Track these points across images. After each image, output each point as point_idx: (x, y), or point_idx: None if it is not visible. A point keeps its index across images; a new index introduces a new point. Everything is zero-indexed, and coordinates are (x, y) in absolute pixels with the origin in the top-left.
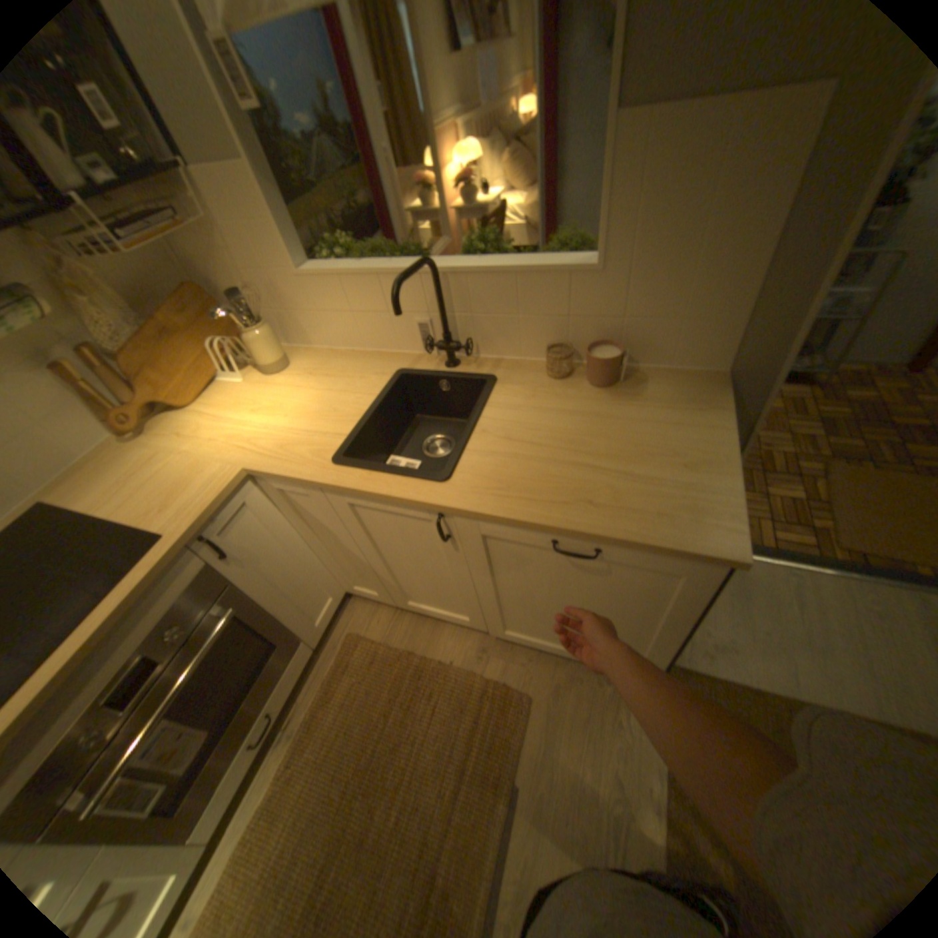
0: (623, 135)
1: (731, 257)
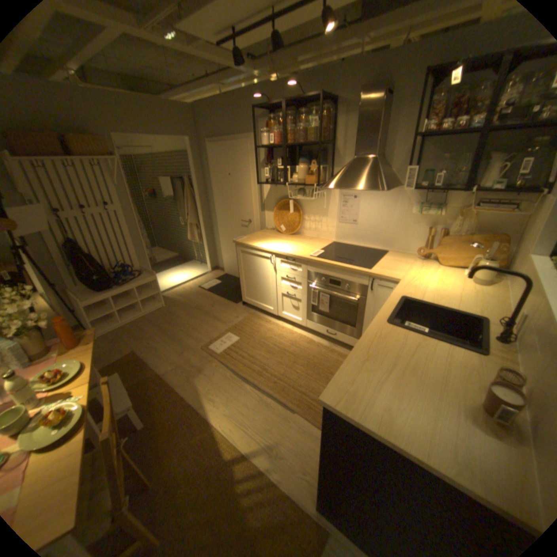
0: None
1: None
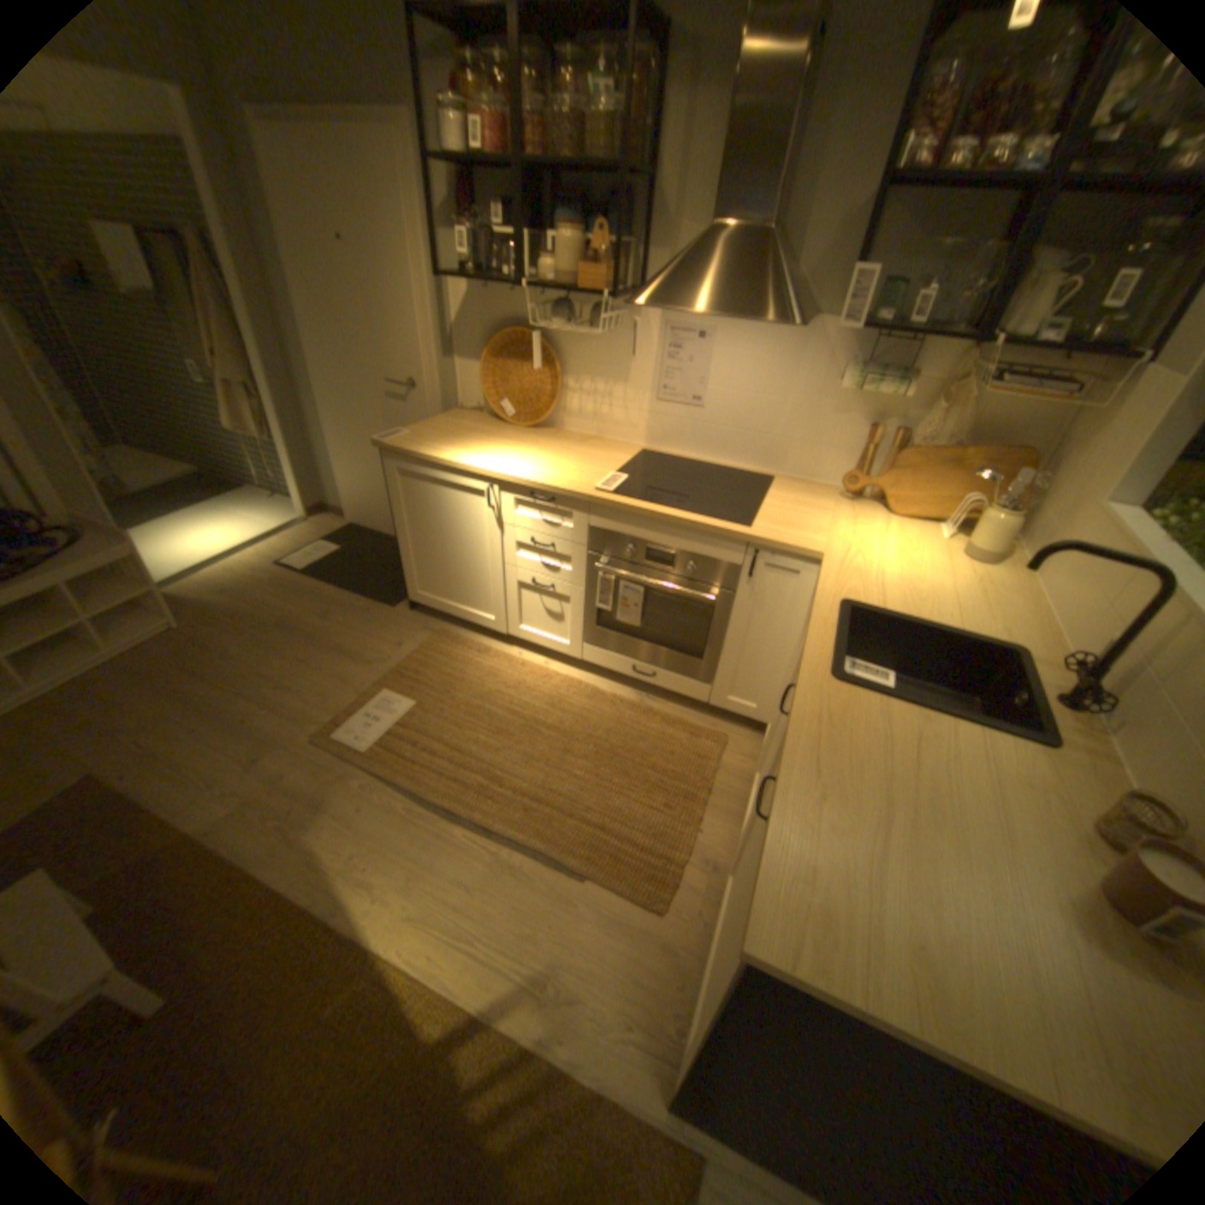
0: None
1: None
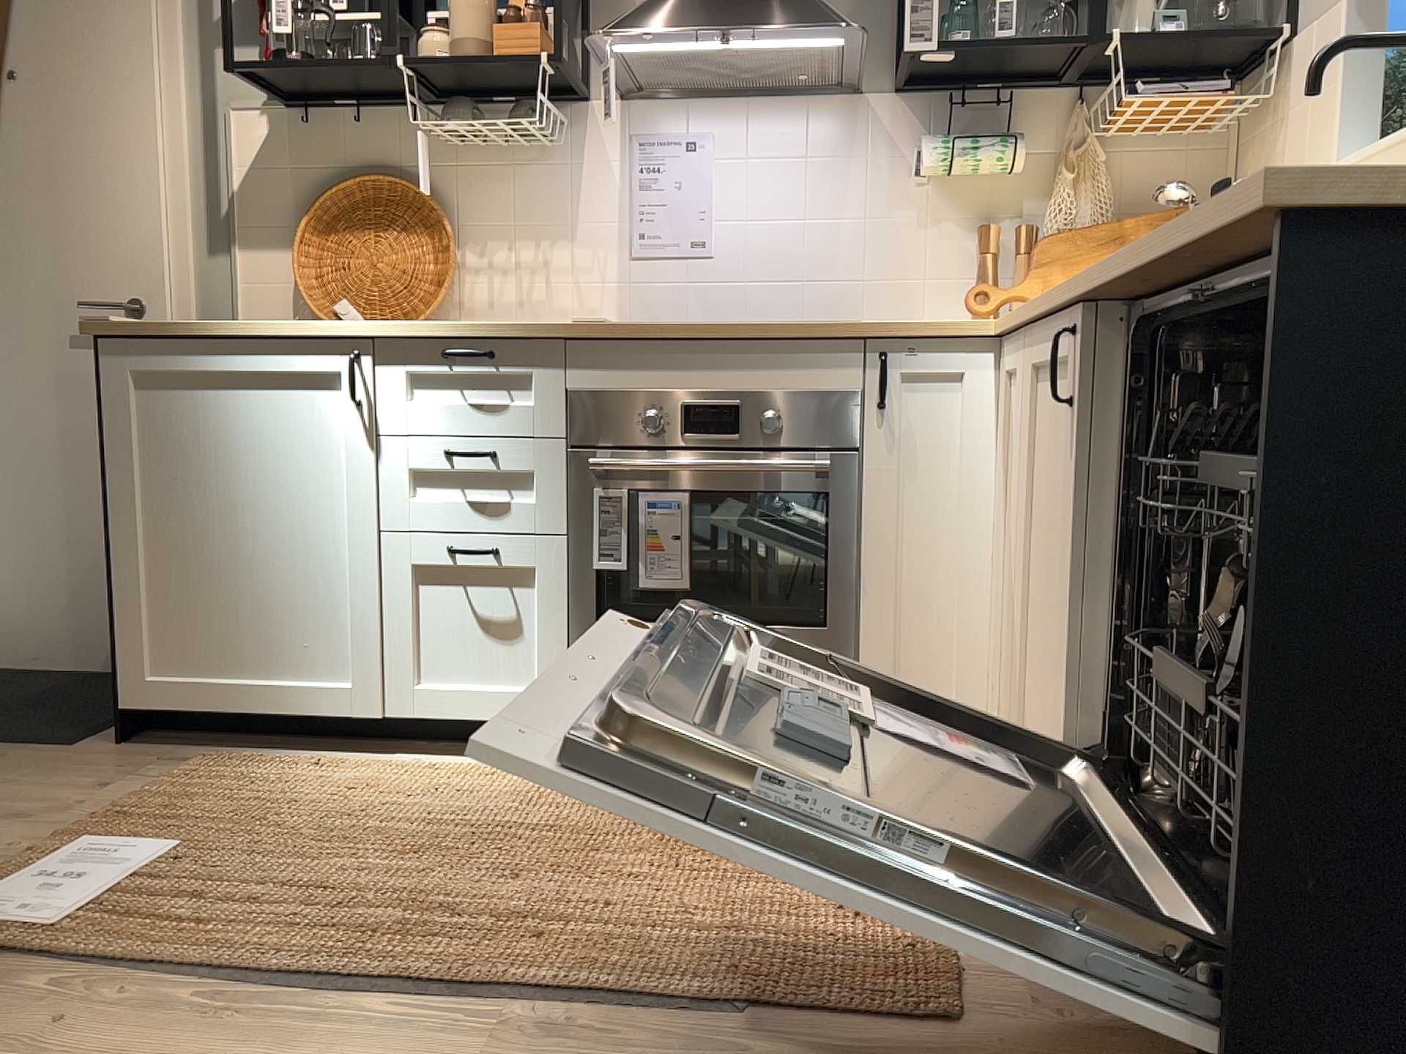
0: None
1: None
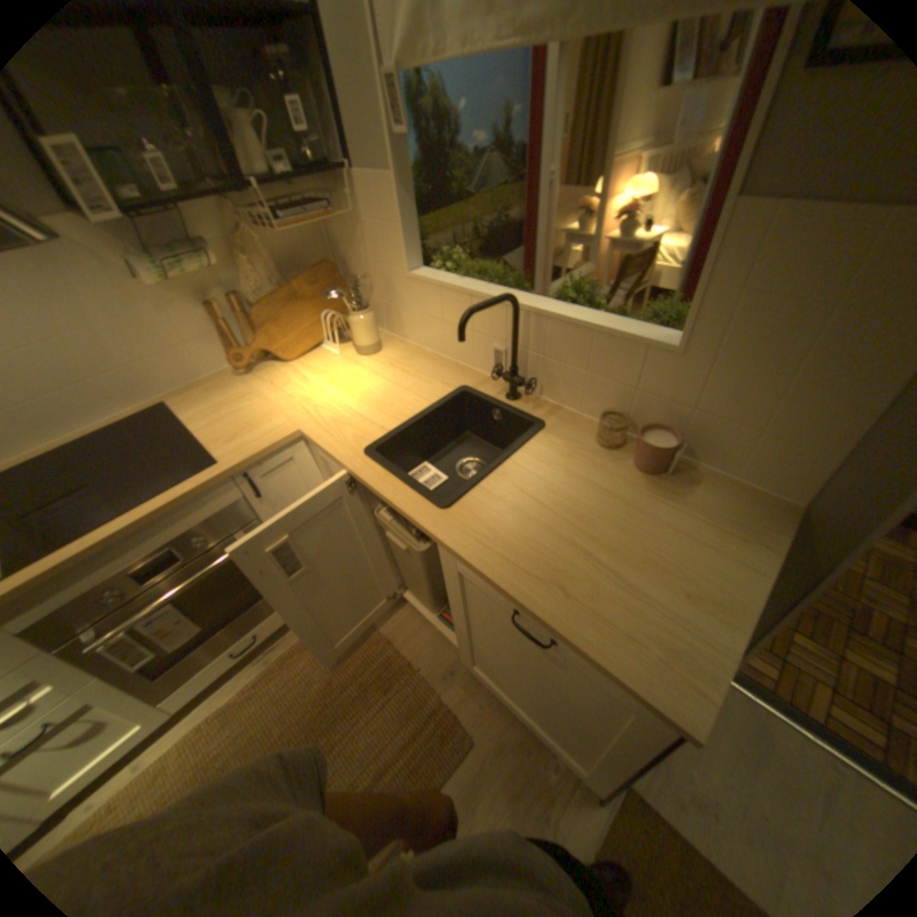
0: (739, 222)
1: (839, 383)
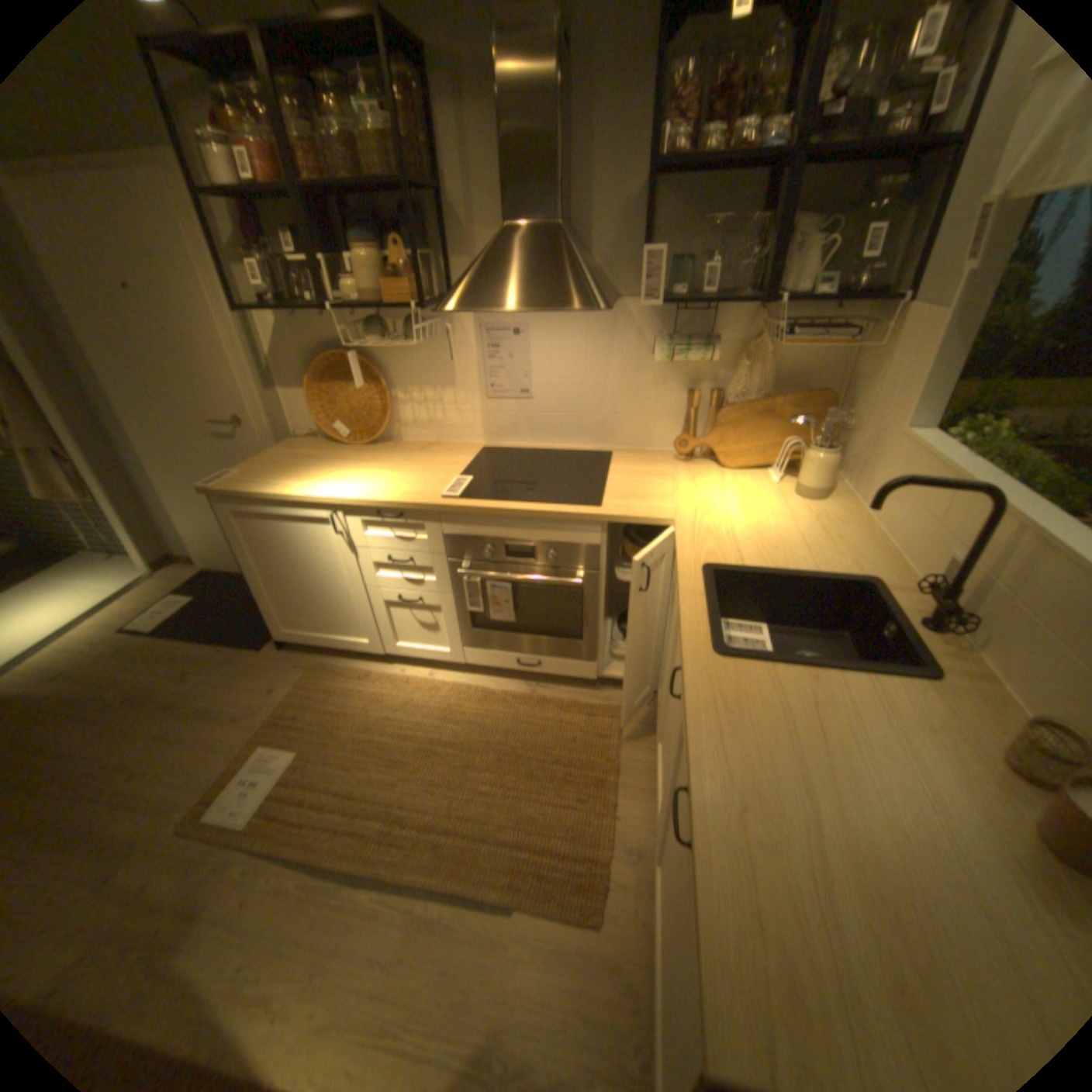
0: None
1: None
